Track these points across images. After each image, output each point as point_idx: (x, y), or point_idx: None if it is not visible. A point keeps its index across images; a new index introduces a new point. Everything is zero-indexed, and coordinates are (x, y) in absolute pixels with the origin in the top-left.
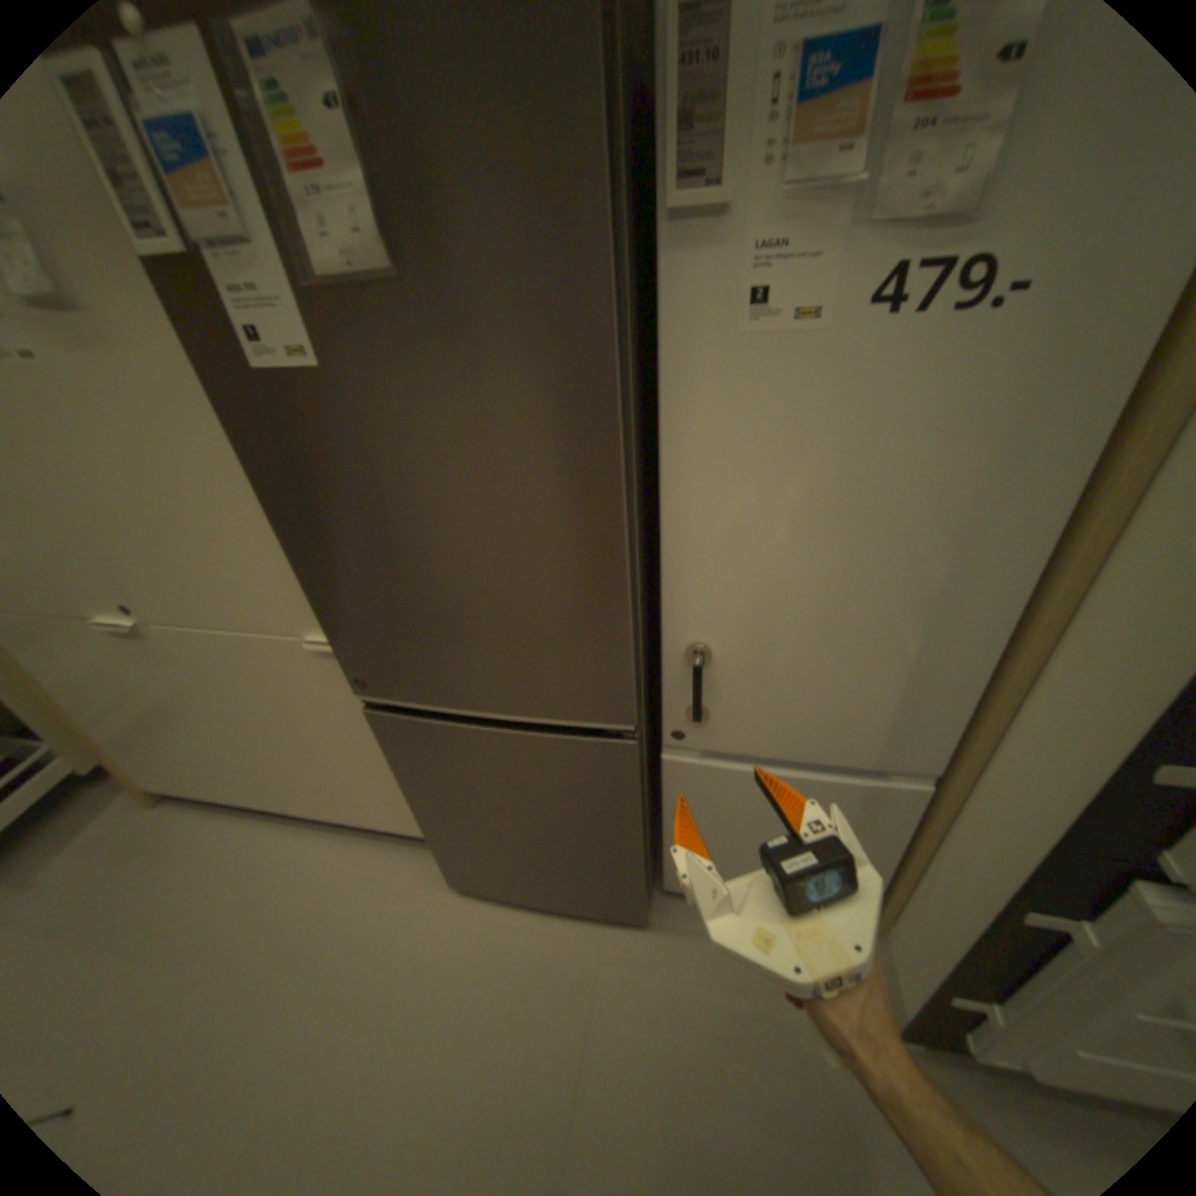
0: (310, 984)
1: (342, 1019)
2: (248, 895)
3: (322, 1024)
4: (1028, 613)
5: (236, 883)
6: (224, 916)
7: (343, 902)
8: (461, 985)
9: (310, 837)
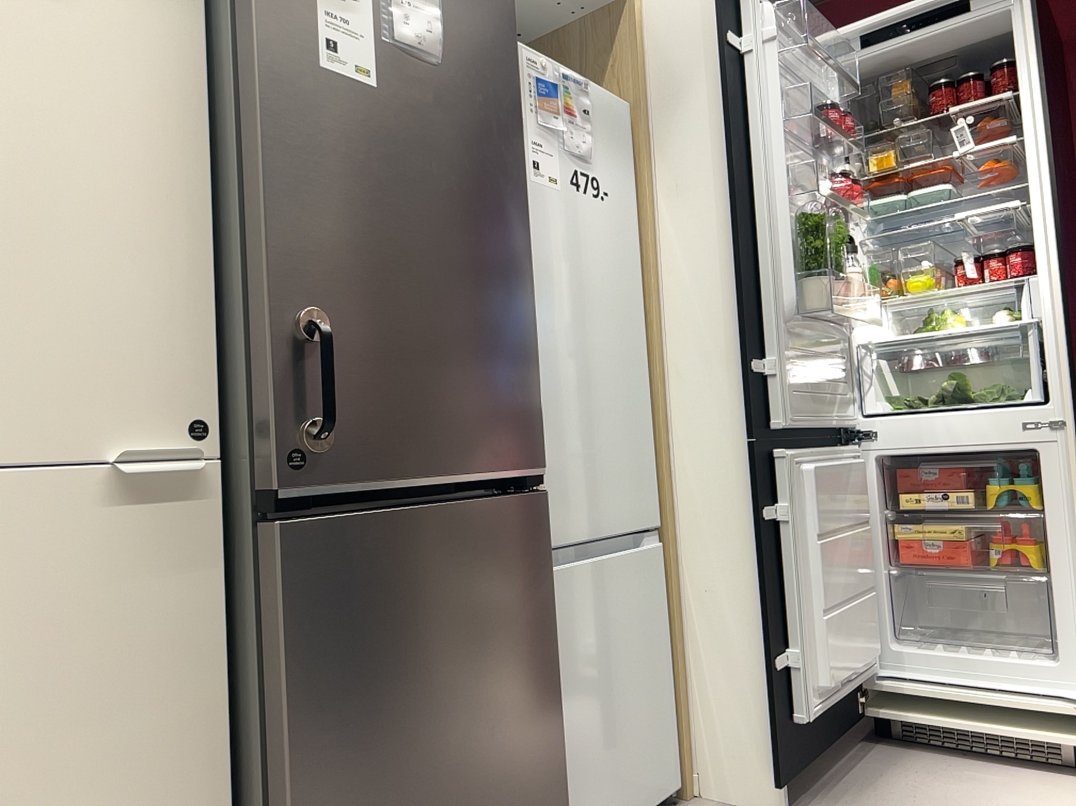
0: None
1: None
2: None
3: None
4: (649, 380)
5: None
6: None
7: None
8: None
9: None
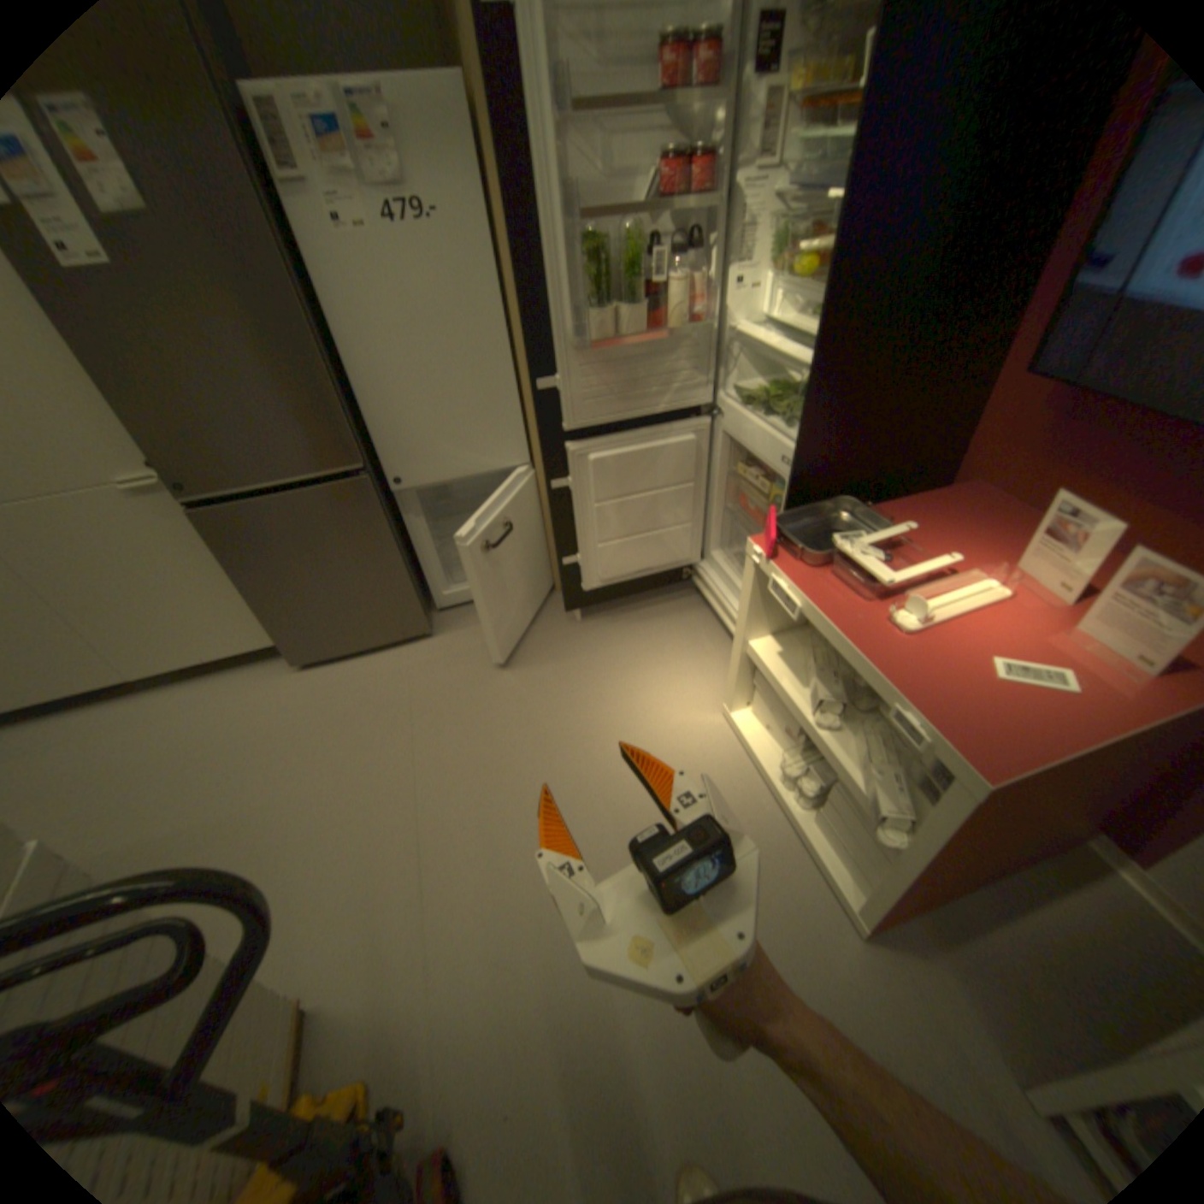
0: (208, 748)
1: (243, 749)
2: (120, 739)
3: (229, 757)
4: (518, 363)
5: (103, 739)
6: (106, 755)
7: (210, 710)
8: (322, 703)
9: (157, 696)
